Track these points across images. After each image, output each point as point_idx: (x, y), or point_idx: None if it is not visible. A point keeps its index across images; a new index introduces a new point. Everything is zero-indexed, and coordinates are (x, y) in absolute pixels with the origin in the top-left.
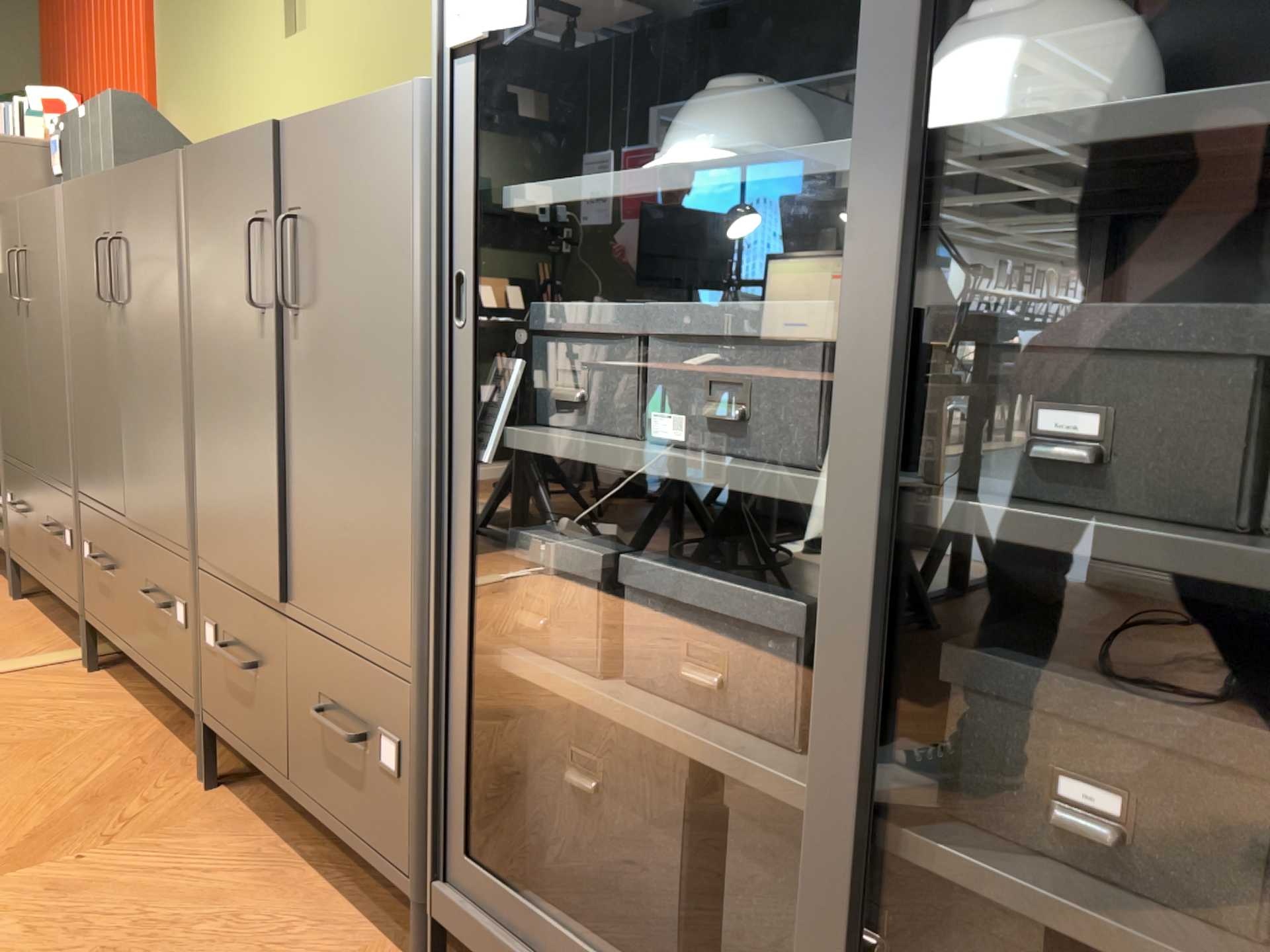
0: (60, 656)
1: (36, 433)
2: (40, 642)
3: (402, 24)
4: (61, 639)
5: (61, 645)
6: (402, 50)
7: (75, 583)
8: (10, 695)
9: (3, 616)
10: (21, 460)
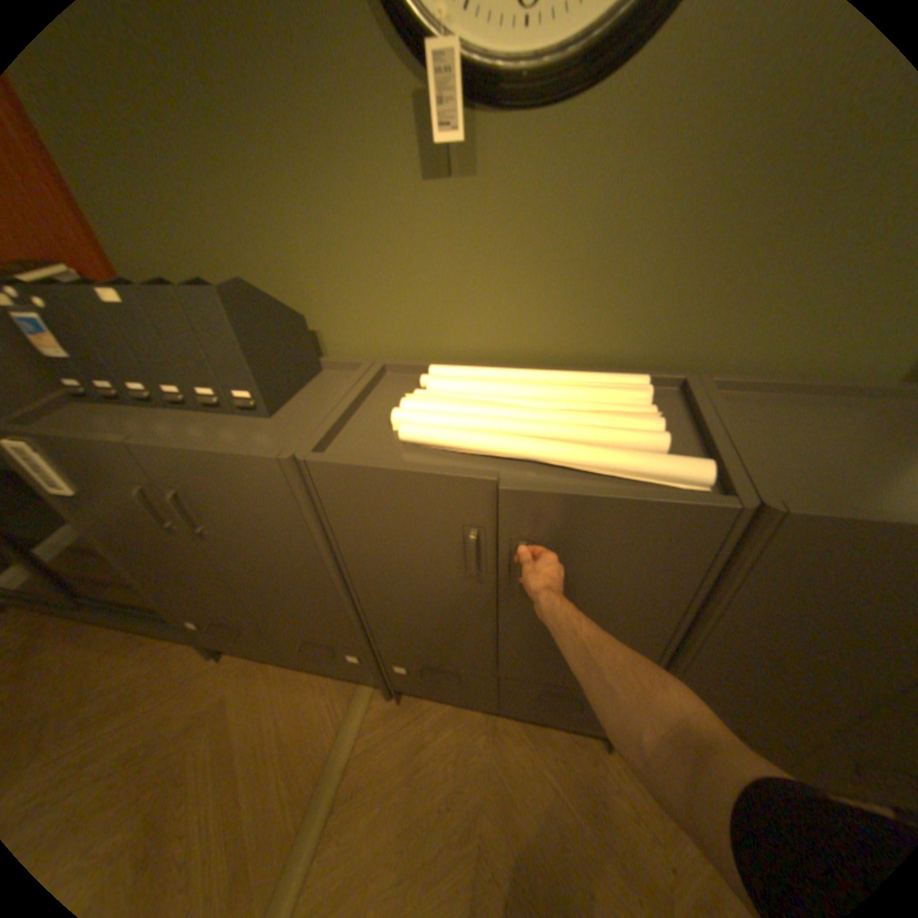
0: (363, 703)
1: (254, 604)
2: (315, 694)
3: (708, 204)
4: (324, 682)
5: (333, 687)
6: (700, 234)
7: (369, 675)
8: (393, 762)
9: (241, 684)
10: (212, 610)
